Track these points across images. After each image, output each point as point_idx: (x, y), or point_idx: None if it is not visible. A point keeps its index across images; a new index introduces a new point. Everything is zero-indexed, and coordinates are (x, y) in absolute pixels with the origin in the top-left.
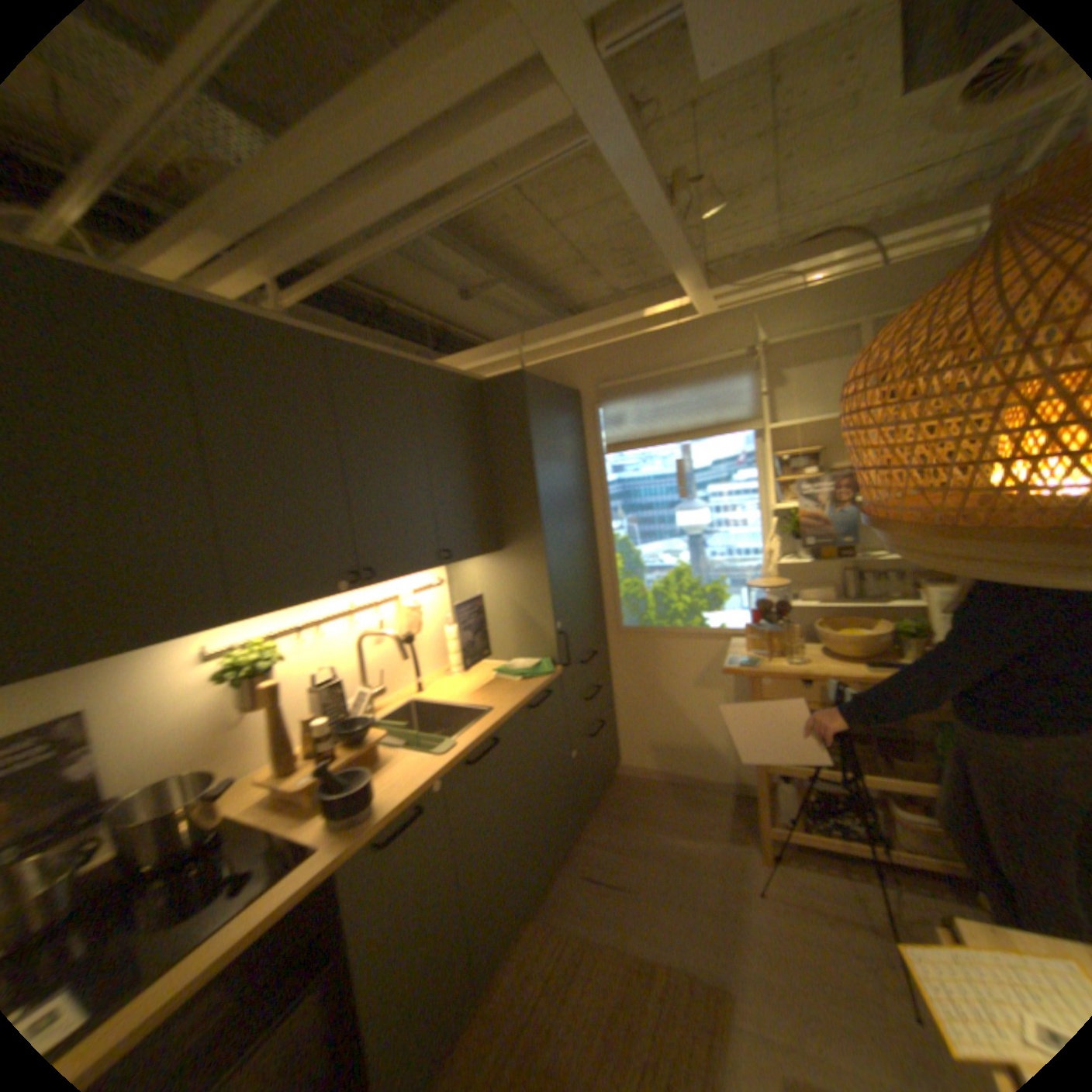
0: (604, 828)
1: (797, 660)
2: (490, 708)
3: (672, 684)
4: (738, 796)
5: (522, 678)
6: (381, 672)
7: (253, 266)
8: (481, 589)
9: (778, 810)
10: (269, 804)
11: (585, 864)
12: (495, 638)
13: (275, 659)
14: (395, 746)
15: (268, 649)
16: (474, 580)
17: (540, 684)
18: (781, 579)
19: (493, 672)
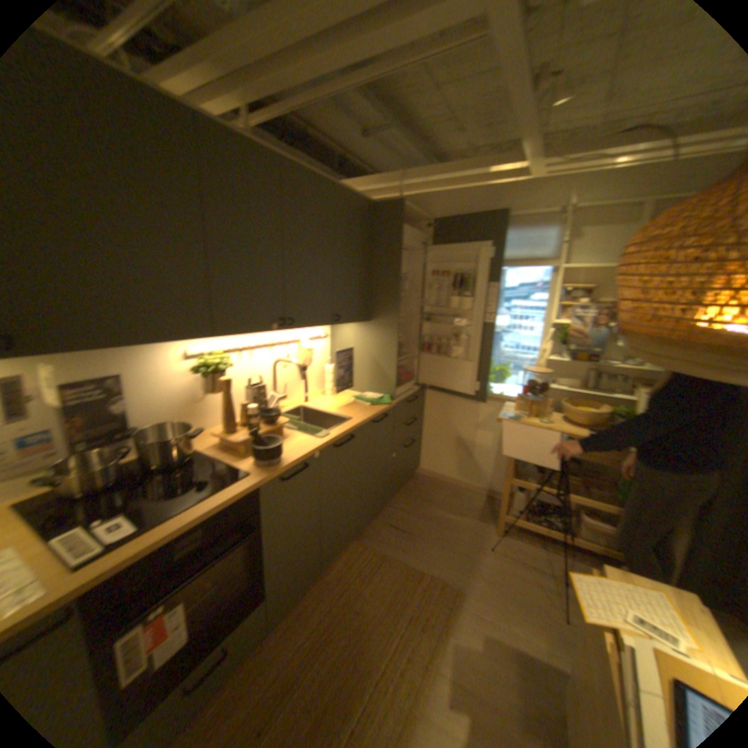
0: (404, 501)
1: (545, 421)
2: (350, 418)
3: (461, 424)
4: (488, 497)
5: (370, 404)
6: (285, 386)
7: (234, 95)
8: (351, 345)
9: (511, 507)
10: (219, 448)
11: (390, 517)
12: (356, 377)
13: (227, 366)
14: (292, 429)
15: (224, 359)
16: (347, 338)
17: (381, 409)
18: (546, 369)
19: (352, 398)
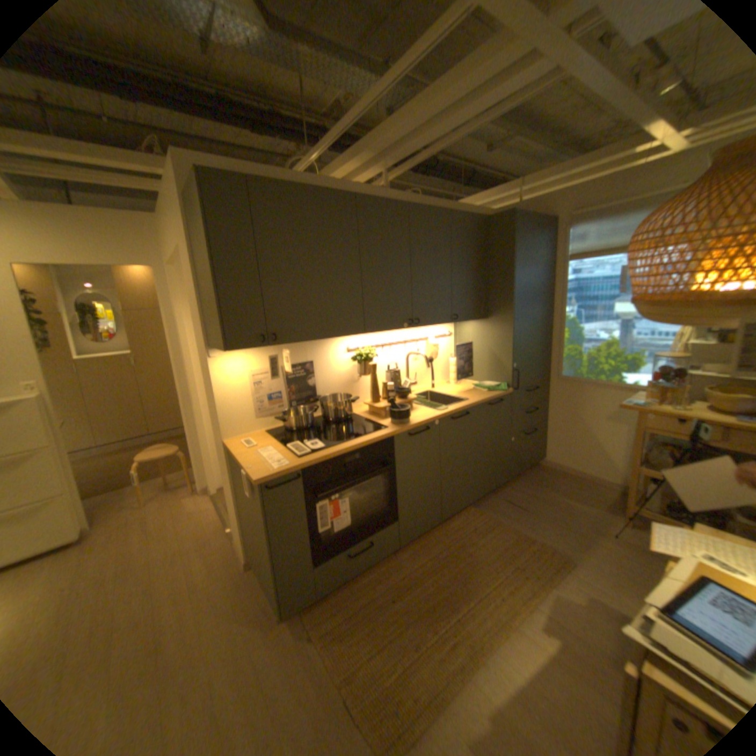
0: (526, 485)
1: (685, 409)
2: (468, 399)
3: (591, 416)
4: (625, 493)
5: (488, 390)
6: (416, 374)
7: (379, 165)
8: (473, 340)
9: (647, 502)
10: (369, 413)
11: (510, 496)
12: (477, 368)
13: (374, 356)
14: (420, 404)
15: (372, 351)
16: (469, 334)
17: (498, 394)
18: (692, 355)
19: (473, 385)
